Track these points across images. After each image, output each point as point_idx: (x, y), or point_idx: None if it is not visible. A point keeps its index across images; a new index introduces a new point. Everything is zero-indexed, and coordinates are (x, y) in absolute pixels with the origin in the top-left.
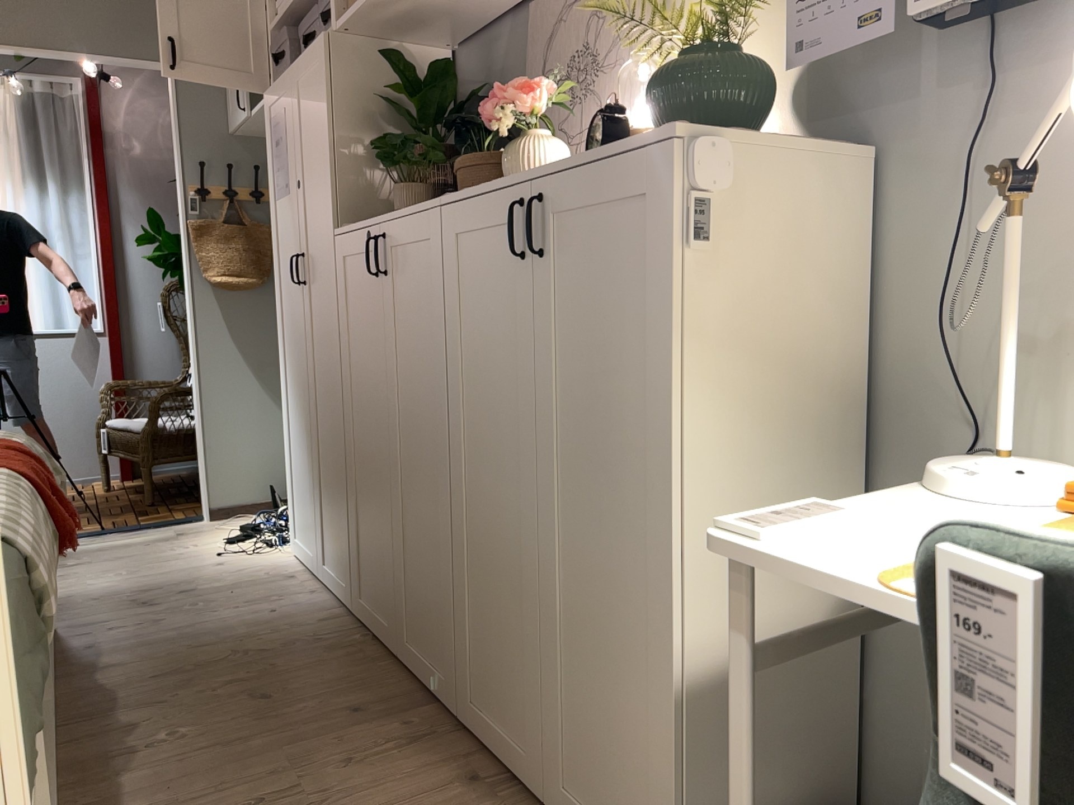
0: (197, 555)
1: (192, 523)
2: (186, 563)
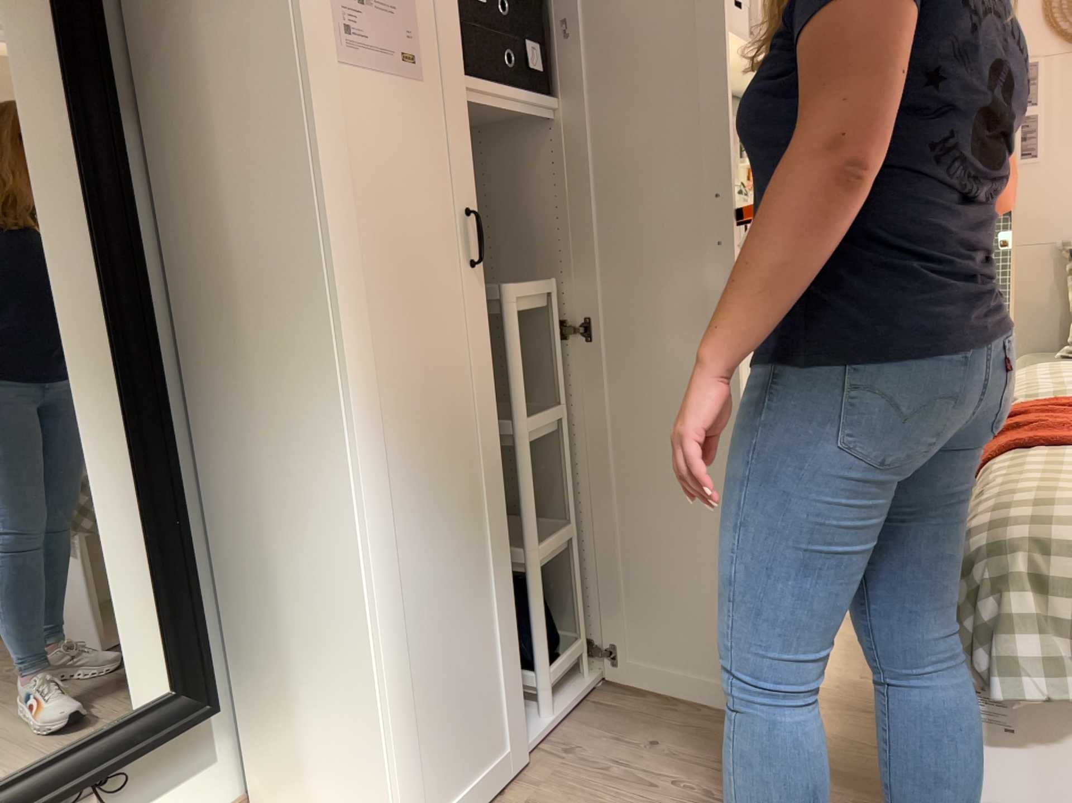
0: None
1: None
2: None
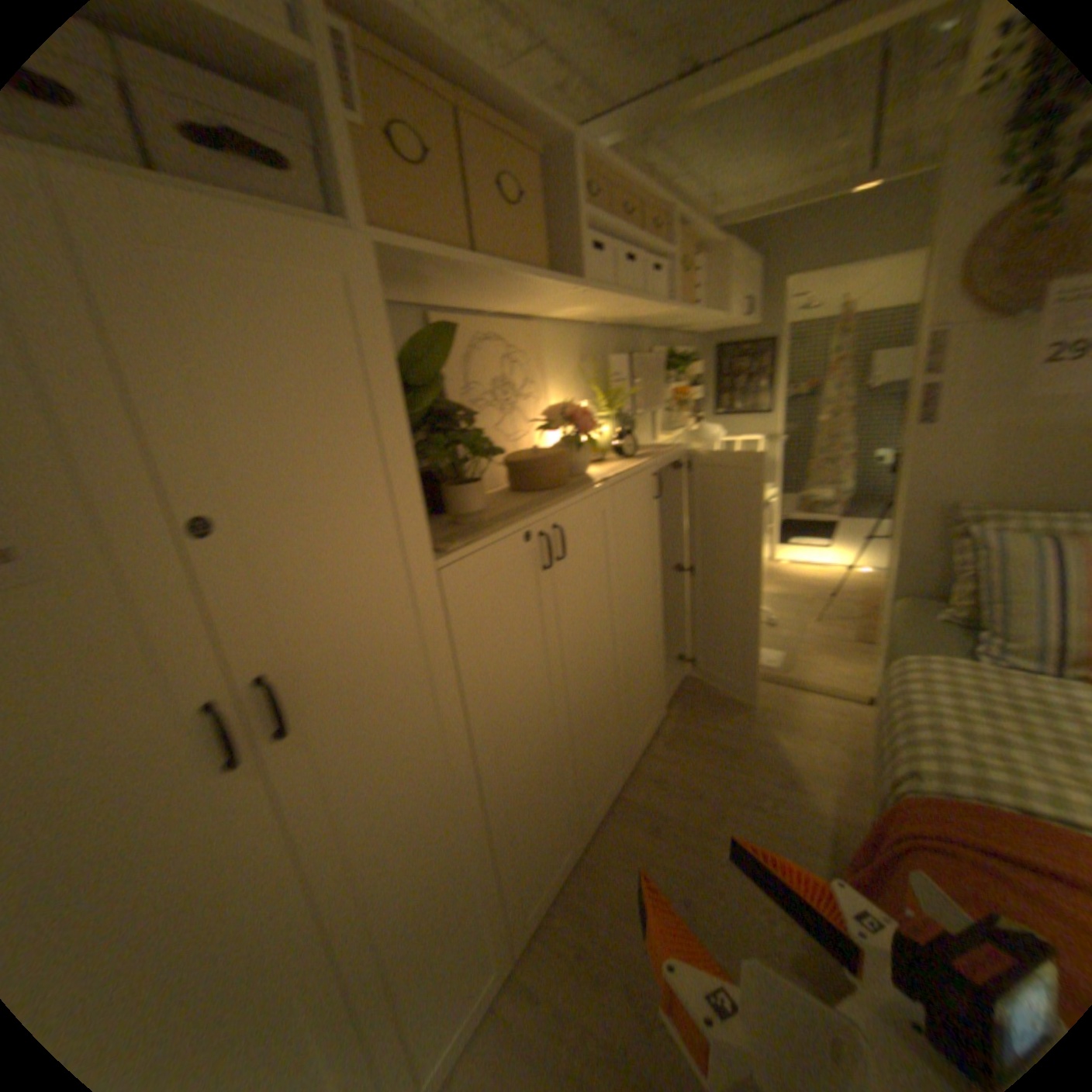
0: None
1: None
2: None
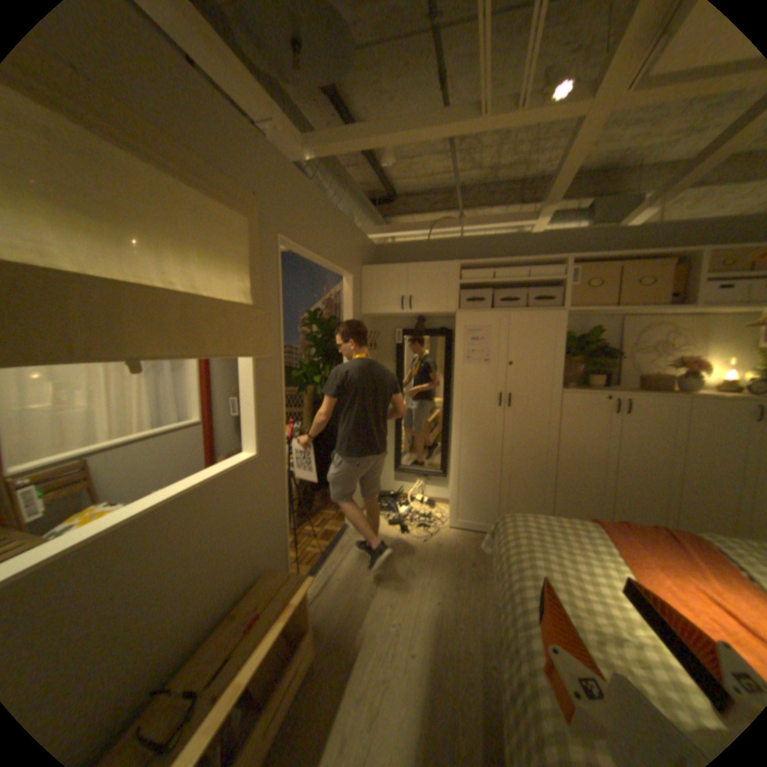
0: (414, 547)
1: (349, 532)
2: (425, 553)
